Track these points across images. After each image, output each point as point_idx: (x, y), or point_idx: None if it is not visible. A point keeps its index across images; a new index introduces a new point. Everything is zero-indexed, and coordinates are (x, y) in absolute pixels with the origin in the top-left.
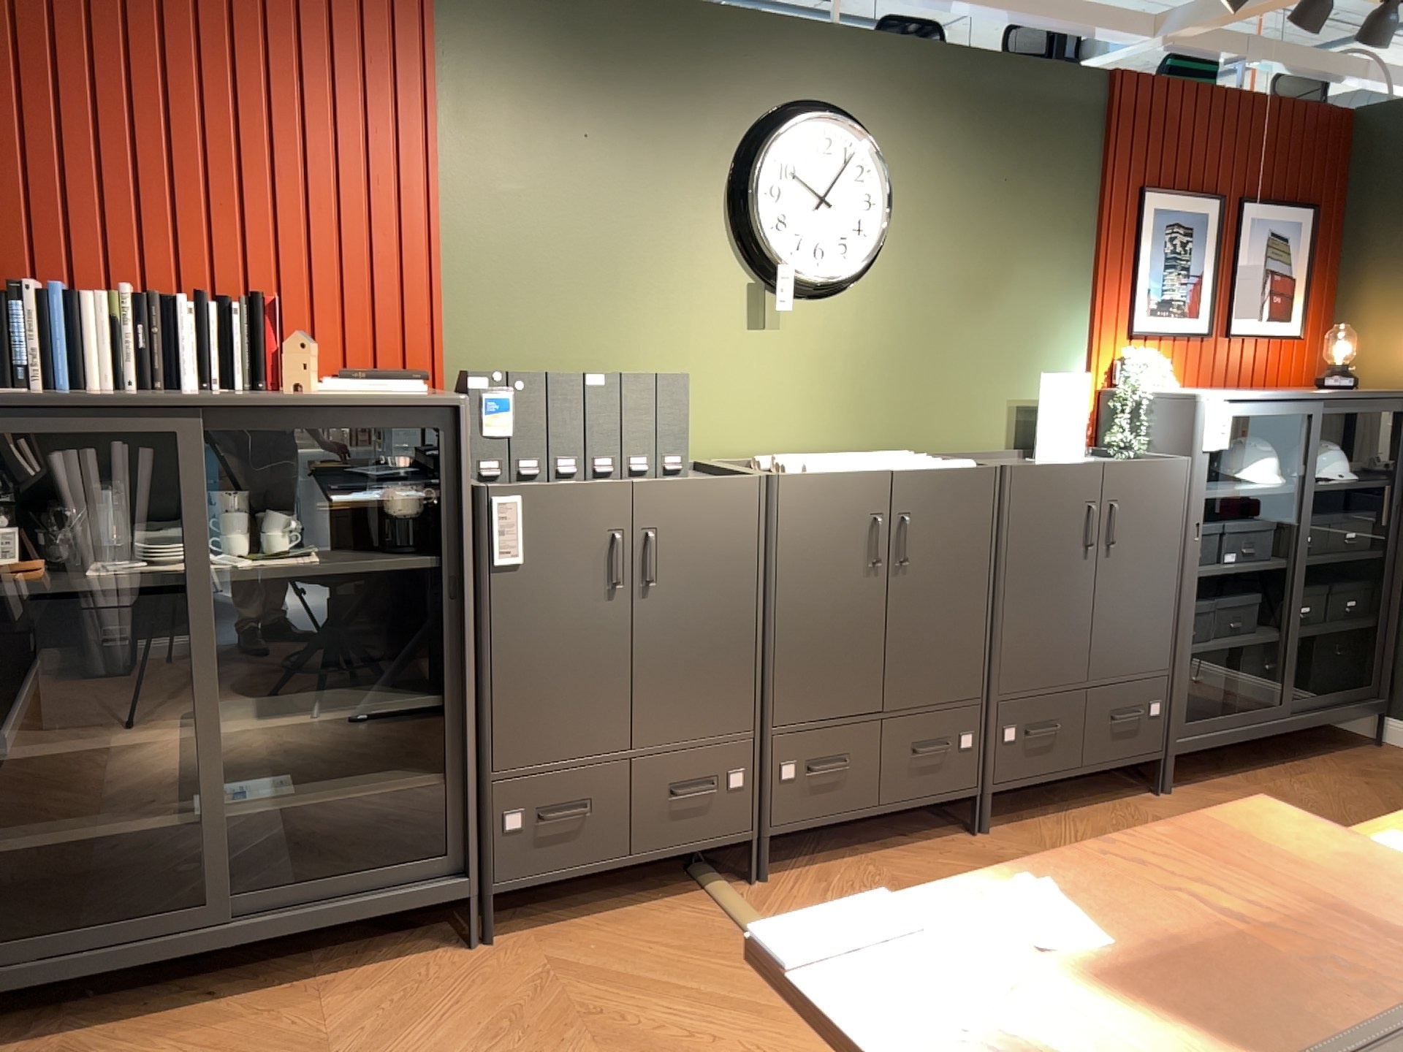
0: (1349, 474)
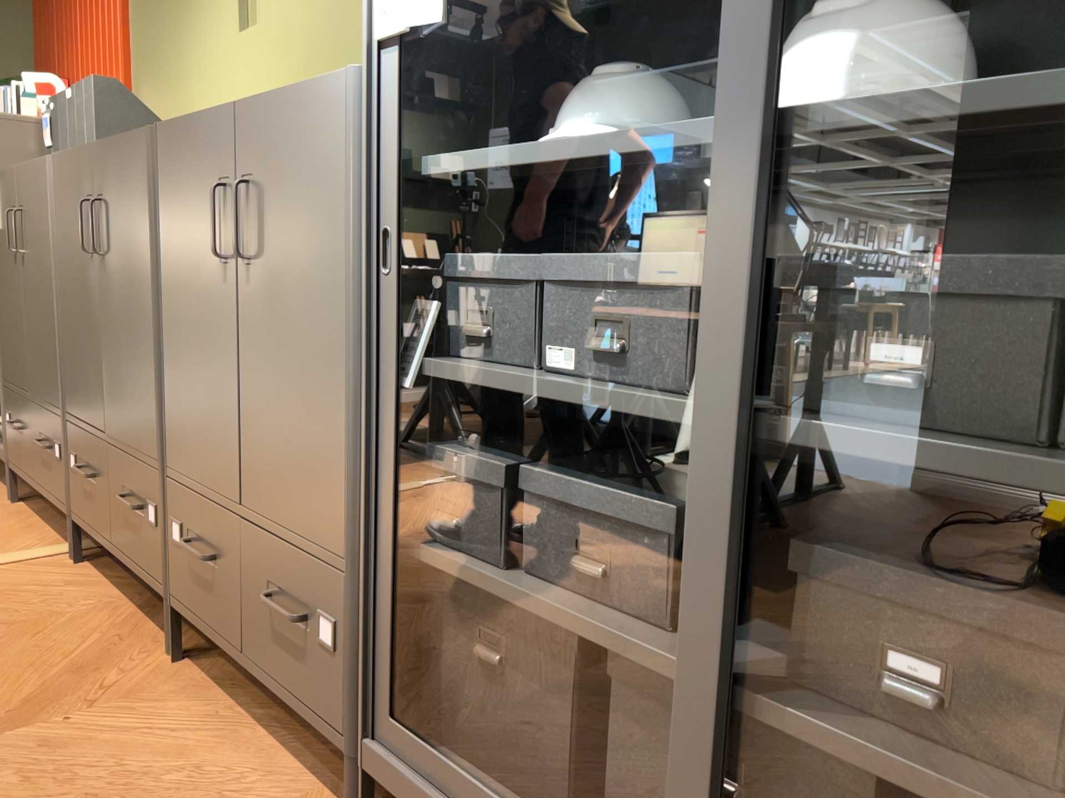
0: None
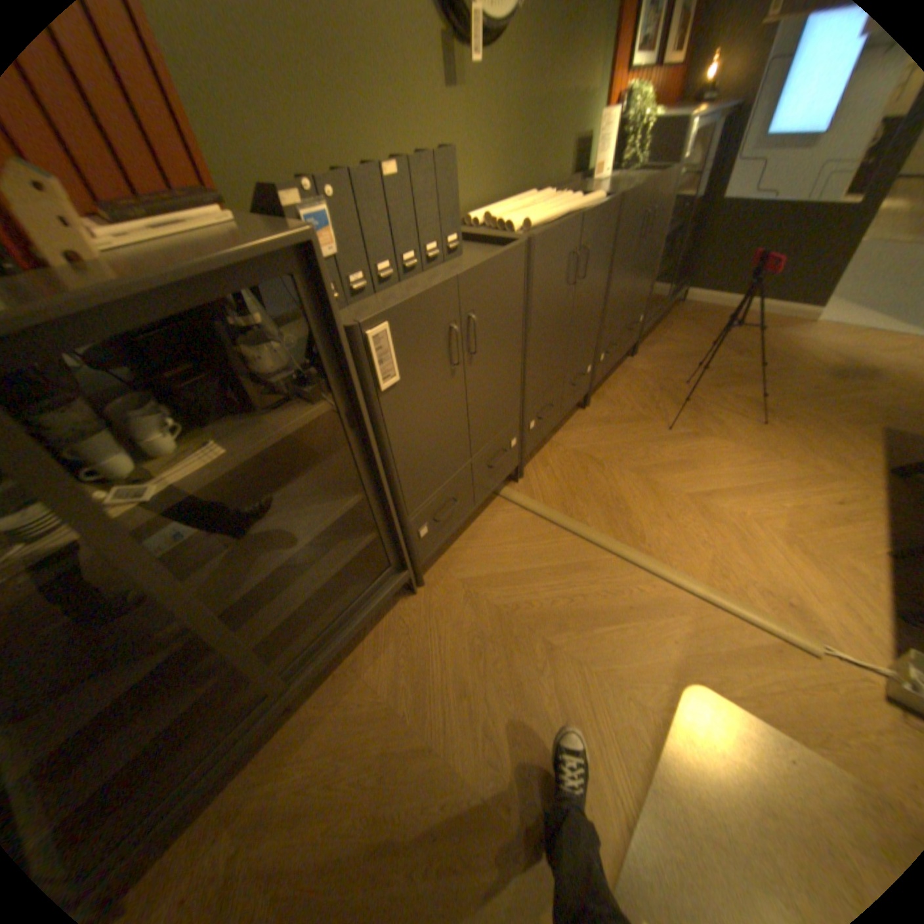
0: (702, 160)
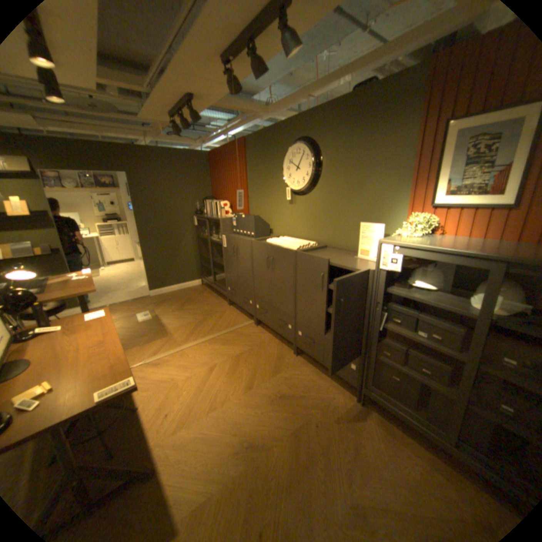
0: None
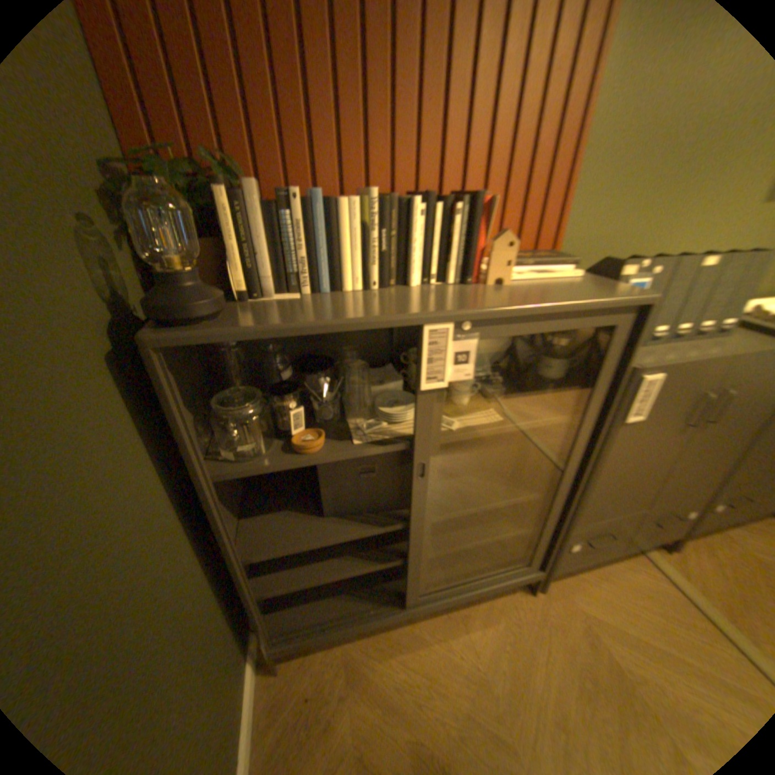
0: None
